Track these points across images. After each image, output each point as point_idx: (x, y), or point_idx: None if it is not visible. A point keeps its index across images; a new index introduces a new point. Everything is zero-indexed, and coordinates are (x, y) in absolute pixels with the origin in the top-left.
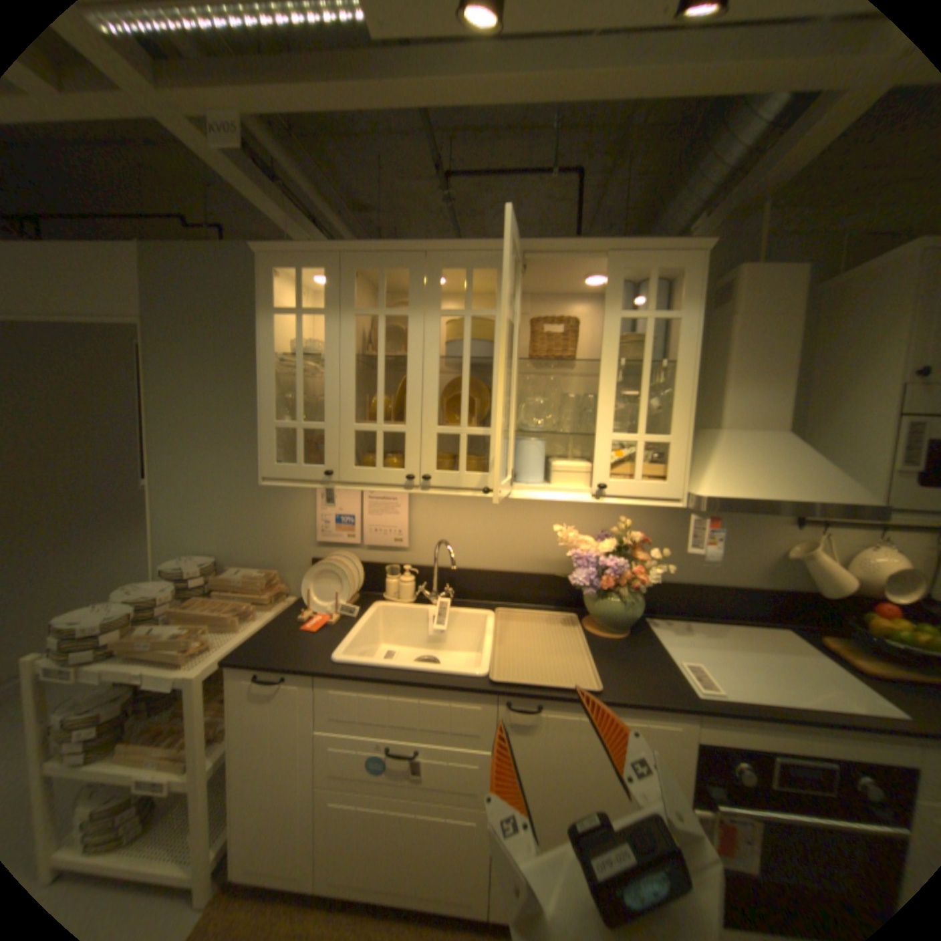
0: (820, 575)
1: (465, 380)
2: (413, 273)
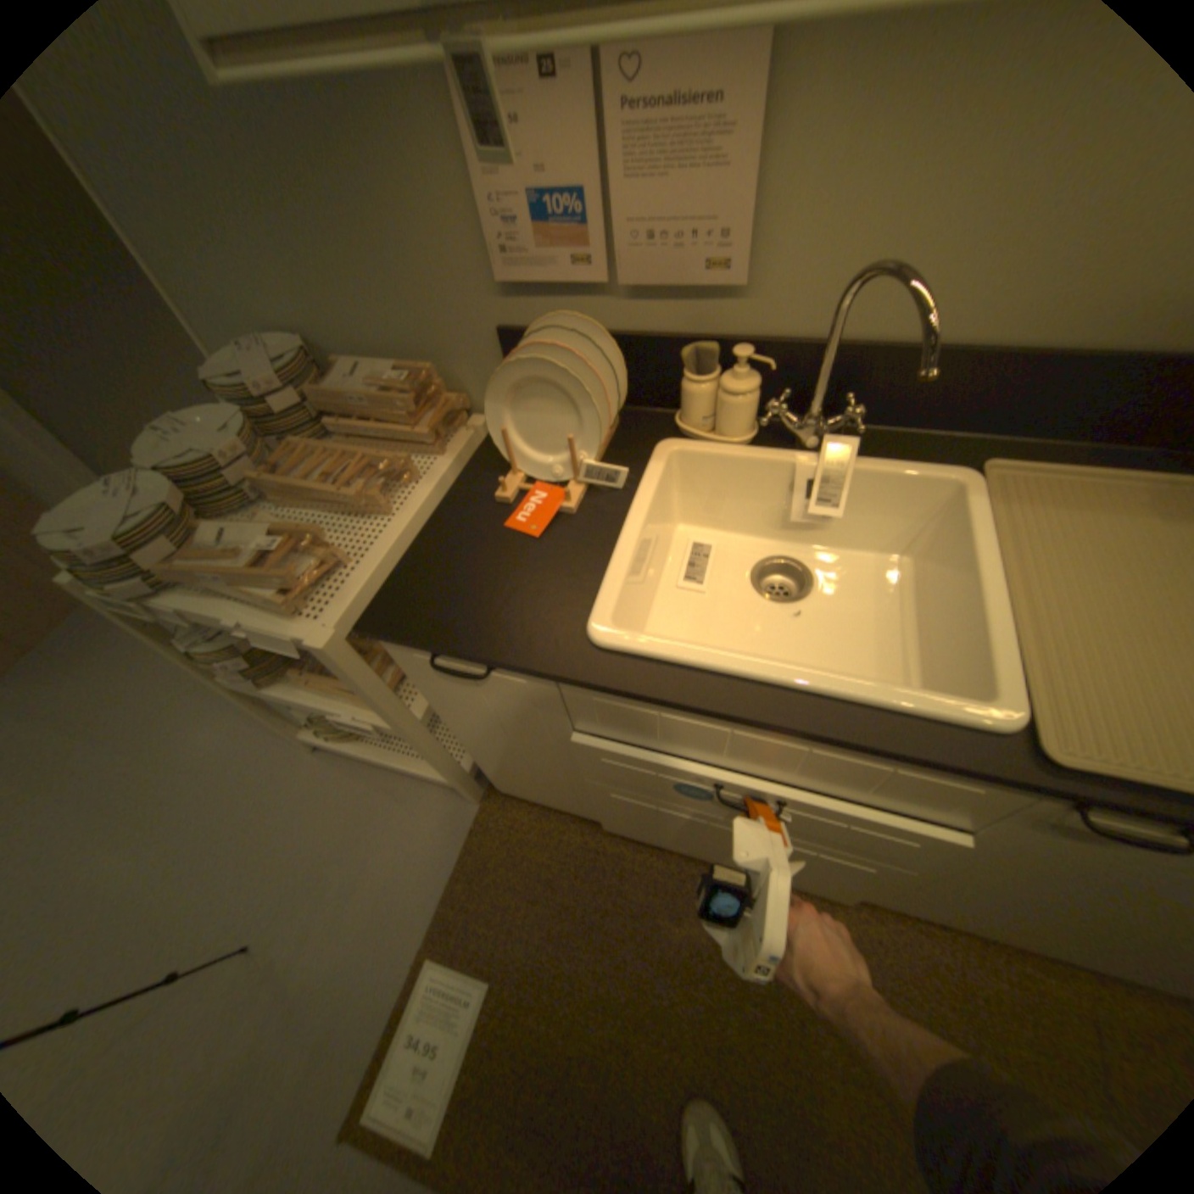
0: None
1: None
2: None
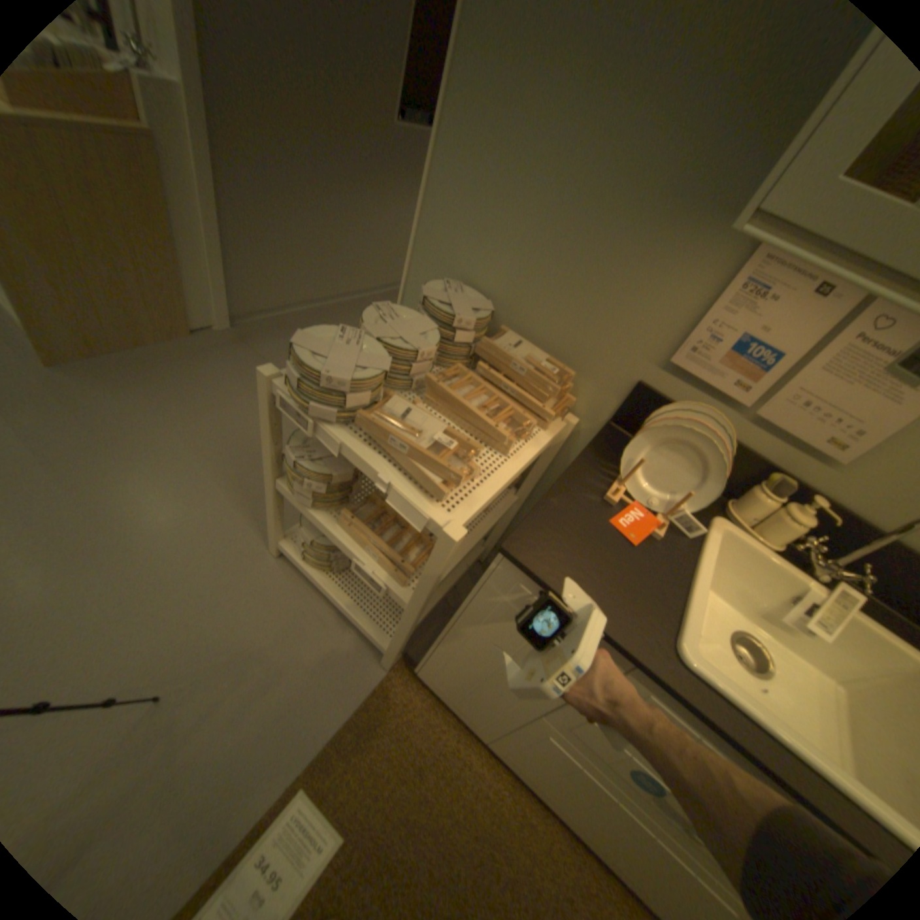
0: None
1: None
2: None
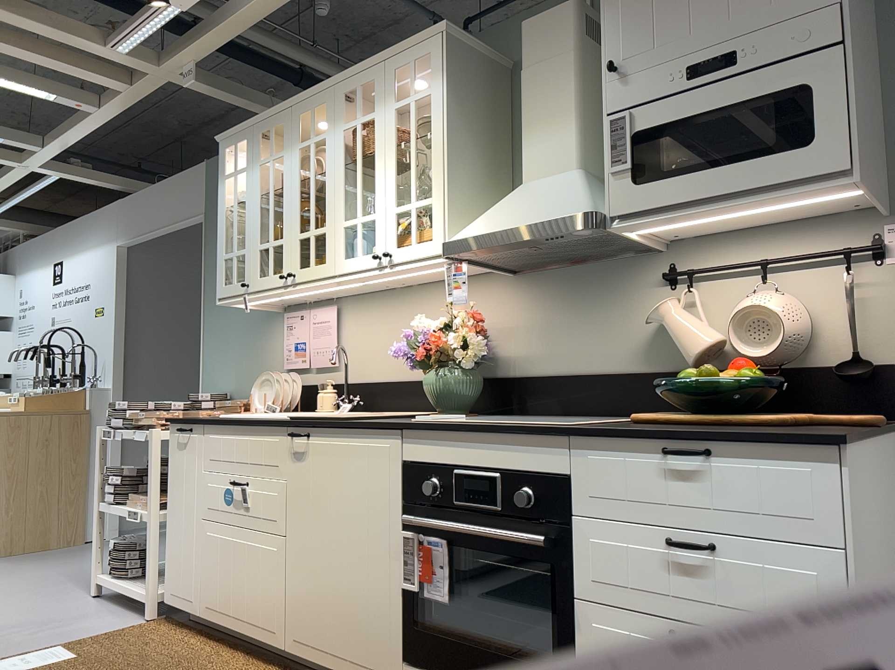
0: (676, 337)
1: (311, 192)
2: (286, 125)
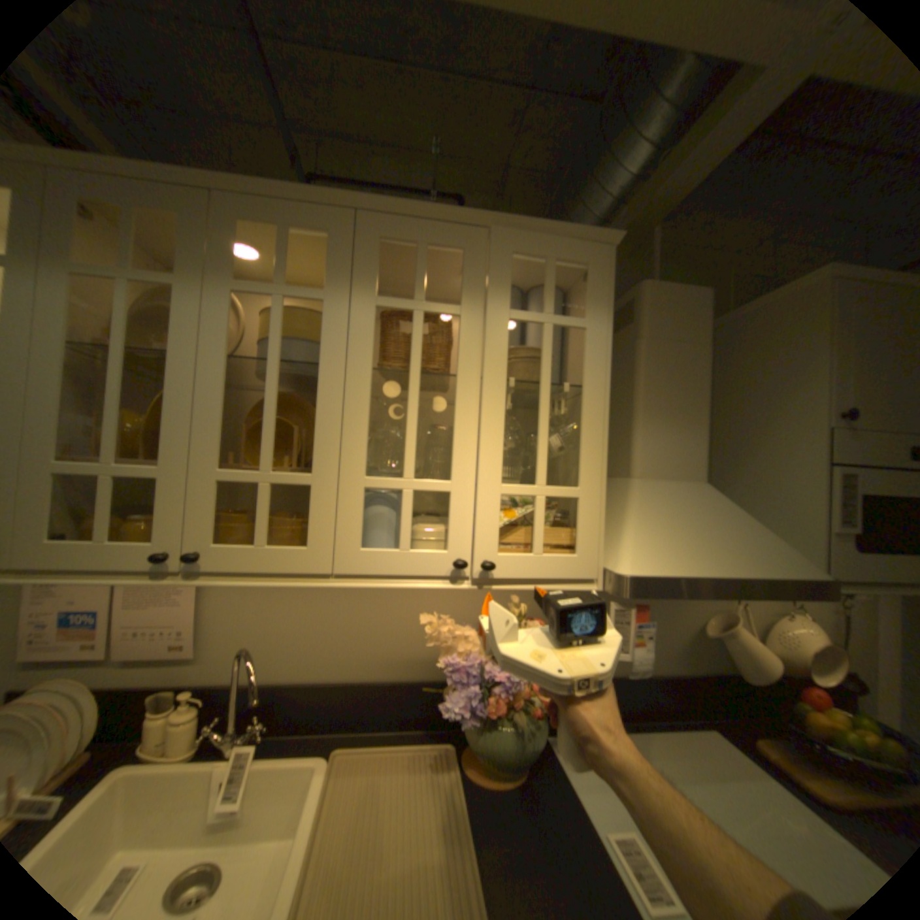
0: (743, 657)
1: (271, 392)
2: (188, 218)
